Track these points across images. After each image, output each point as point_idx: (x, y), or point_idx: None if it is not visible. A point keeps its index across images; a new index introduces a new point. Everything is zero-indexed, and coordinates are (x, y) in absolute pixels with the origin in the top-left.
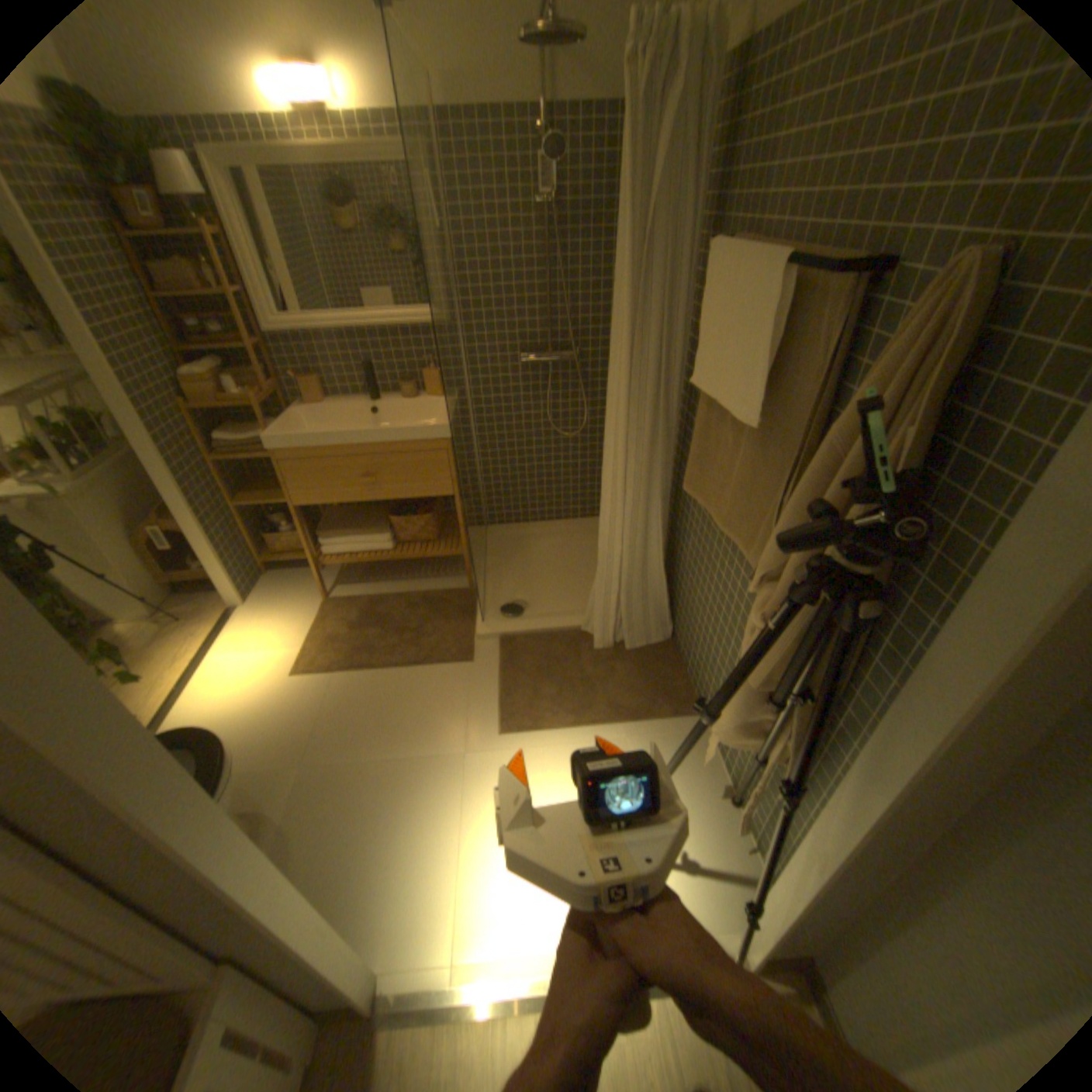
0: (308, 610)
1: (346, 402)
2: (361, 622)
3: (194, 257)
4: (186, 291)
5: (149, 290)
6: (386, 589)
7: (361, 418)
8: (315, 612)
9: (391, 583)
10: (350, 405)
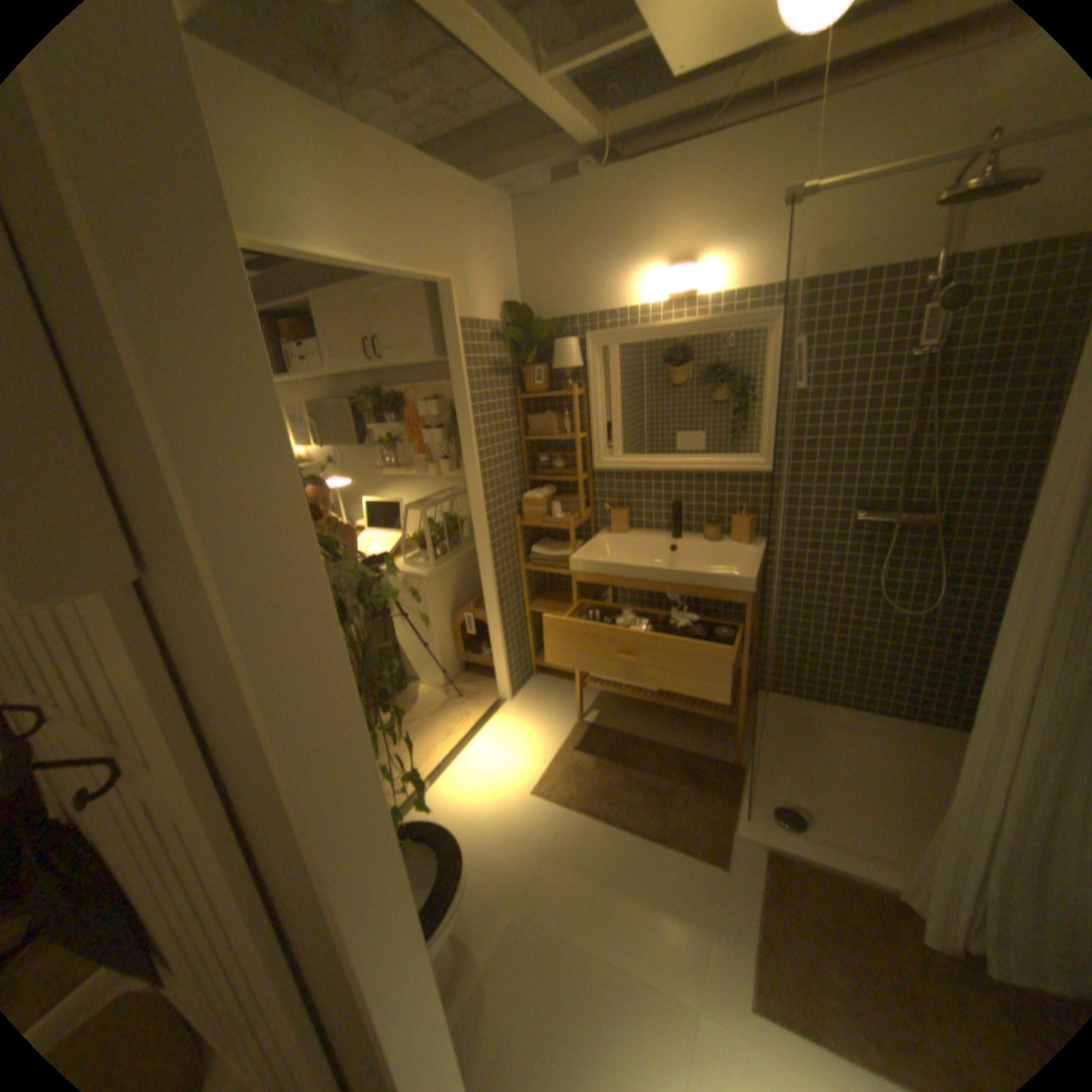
0: (562, 727)
1: (648, 535)
2: (609, 762)
3: (560, 411)
4: (548, 435)
5: (523, 434)
6: (641, 731)
7: (658, 552)
8: (568, 731)
9: (647, 726)
10: (651, 539)
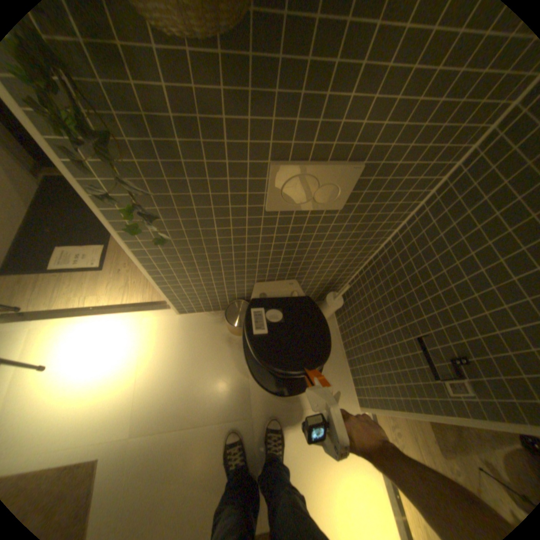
0: None
1: None
2: None
3: None
4: None
5: None
6: None
7: None
8: None
9: None
10: None
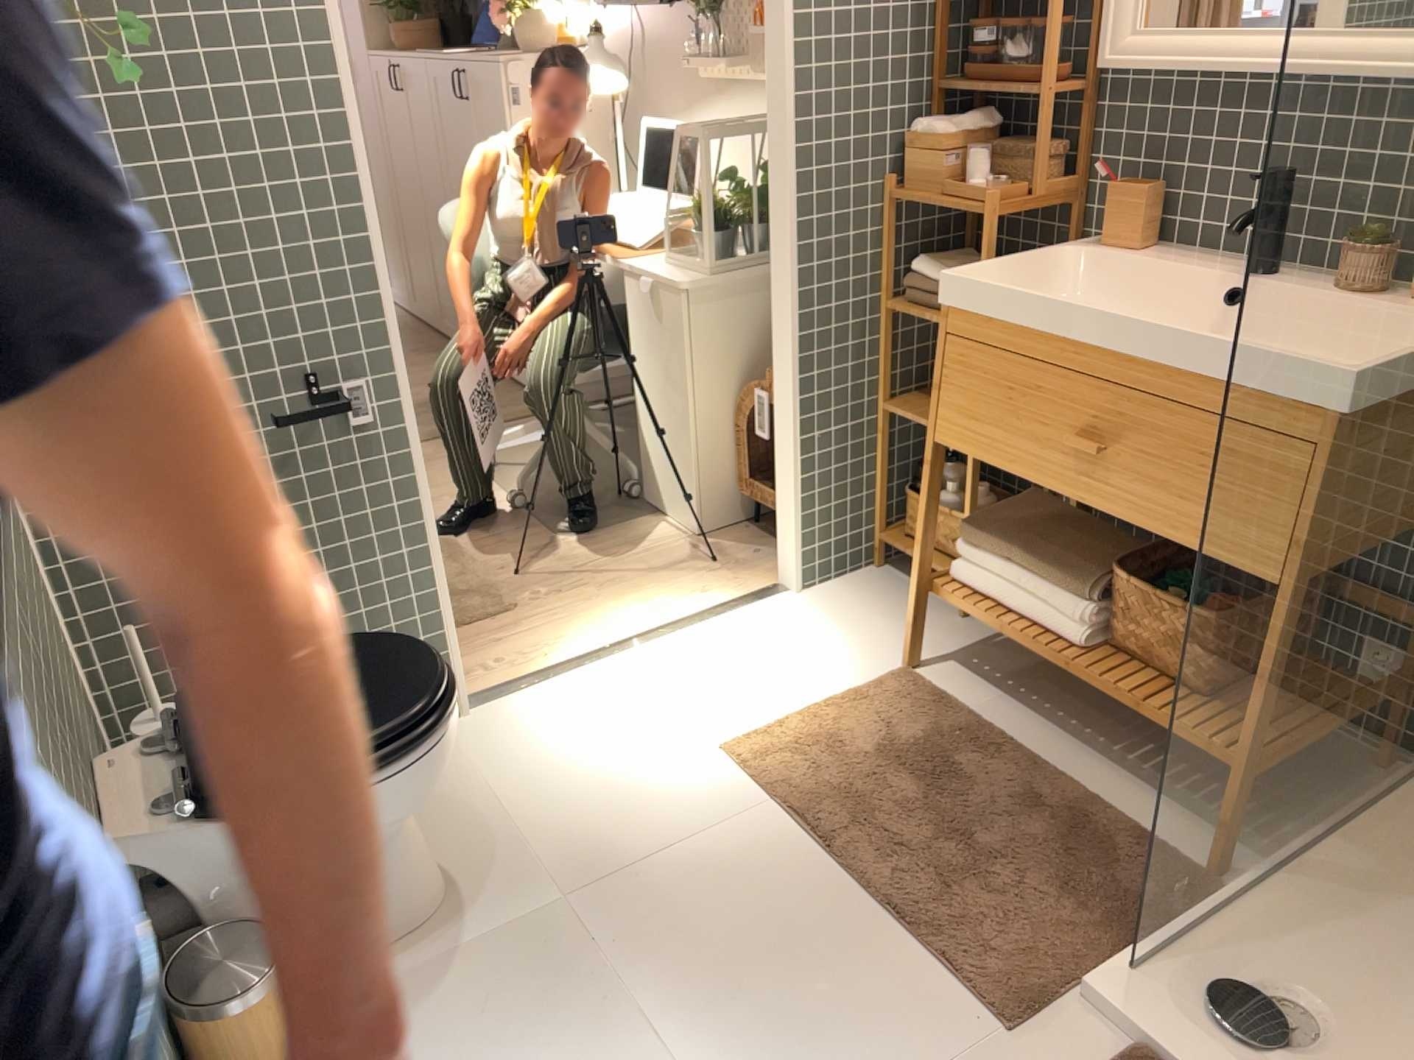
0: (864, 666)
1: (1197, 263)
2: (912, 754)
3: None
4: None
5: None
6: (1026, 728)
7: (1198, 308)
8: (870, 677)
9: (1049, 724)
10: (1194, 272)
